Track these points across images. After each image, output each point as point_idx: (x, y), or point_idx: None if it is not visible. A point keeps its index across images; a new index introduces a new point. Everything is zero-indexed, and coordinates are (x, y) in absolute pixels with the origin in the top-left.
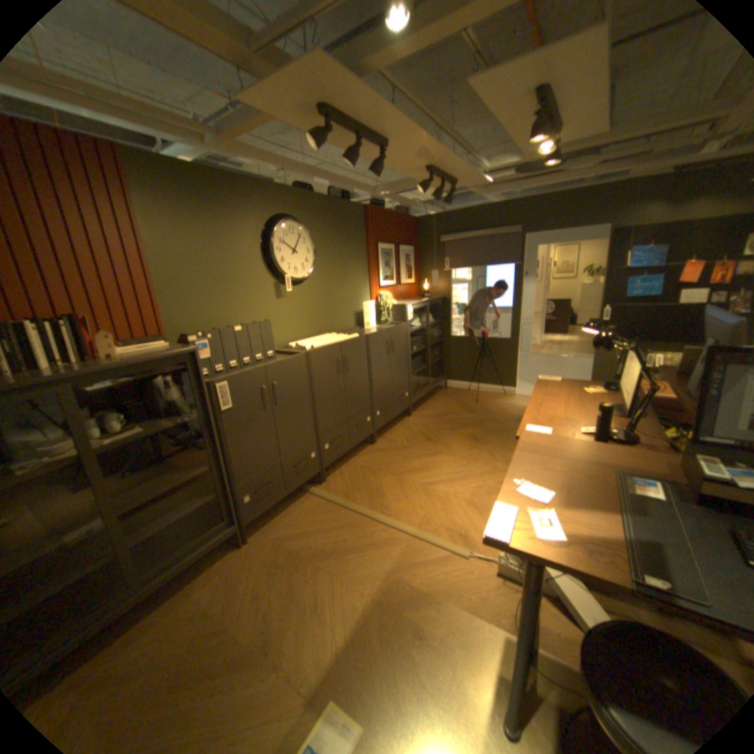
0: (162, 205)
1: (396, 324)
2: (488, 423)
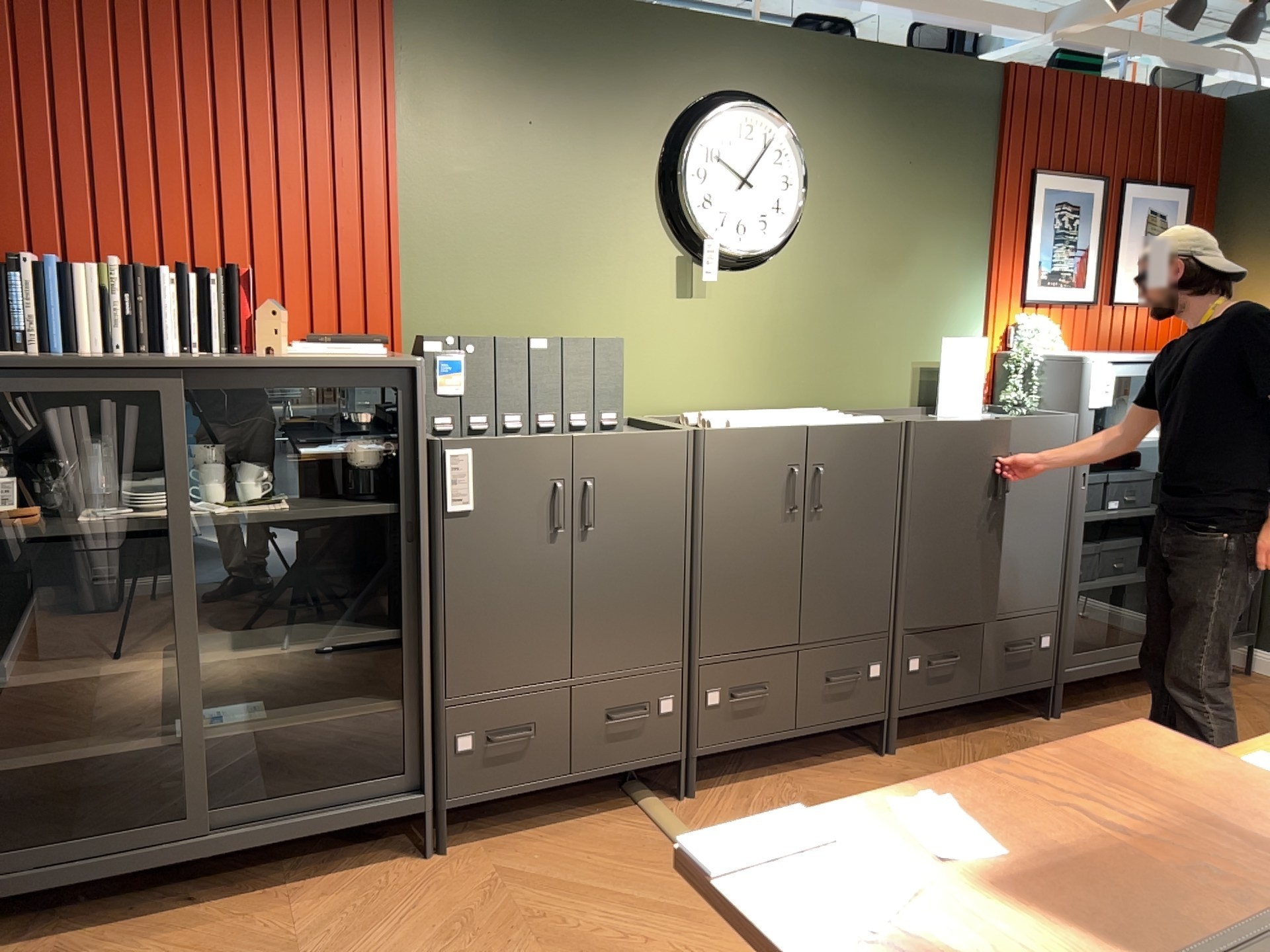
0: (451, 74)
1: (1046, 414)
2: None
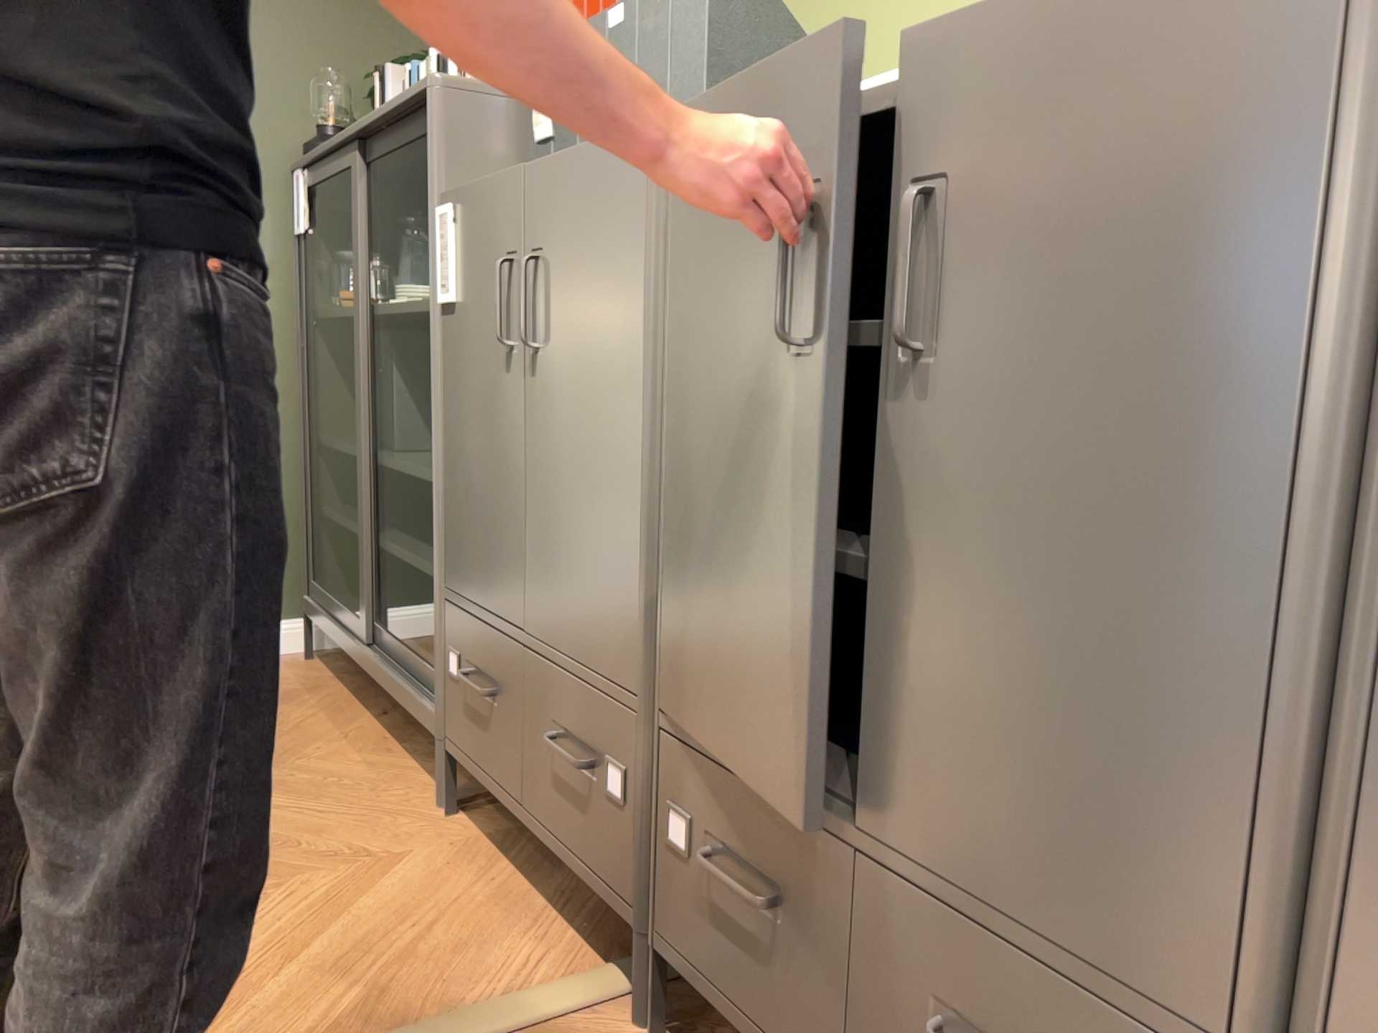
0: None
1: None
2: None
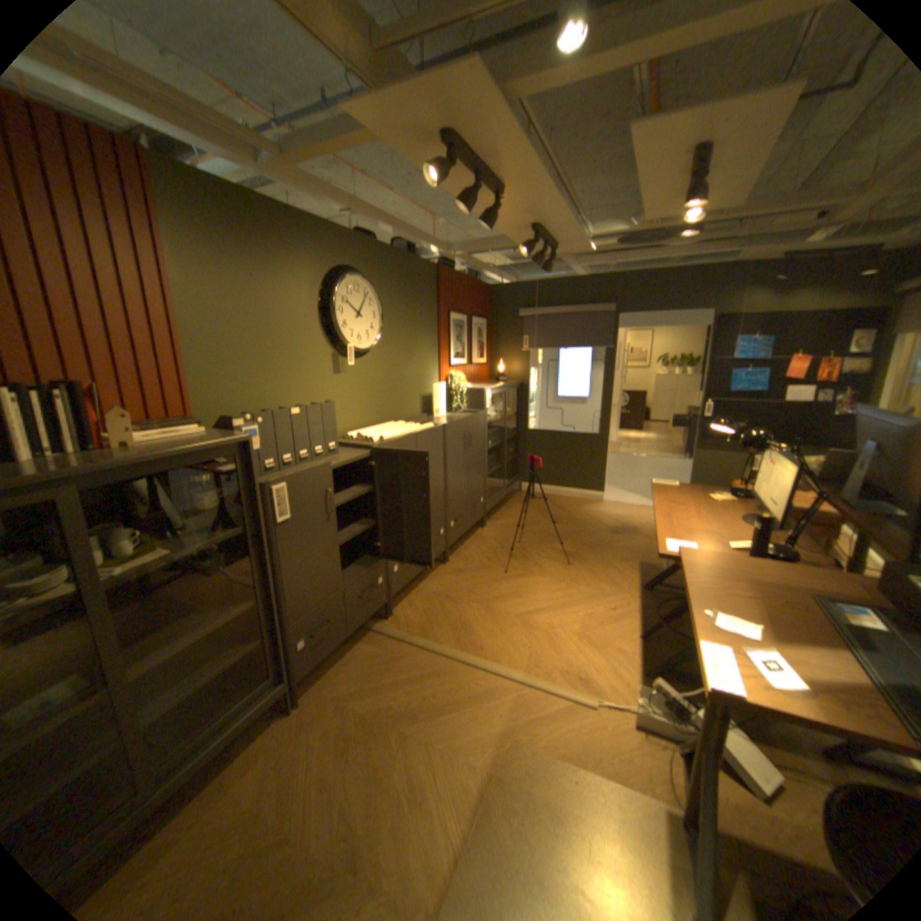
0: (198, 237)
1: (470, 412)
2: (579, 534)
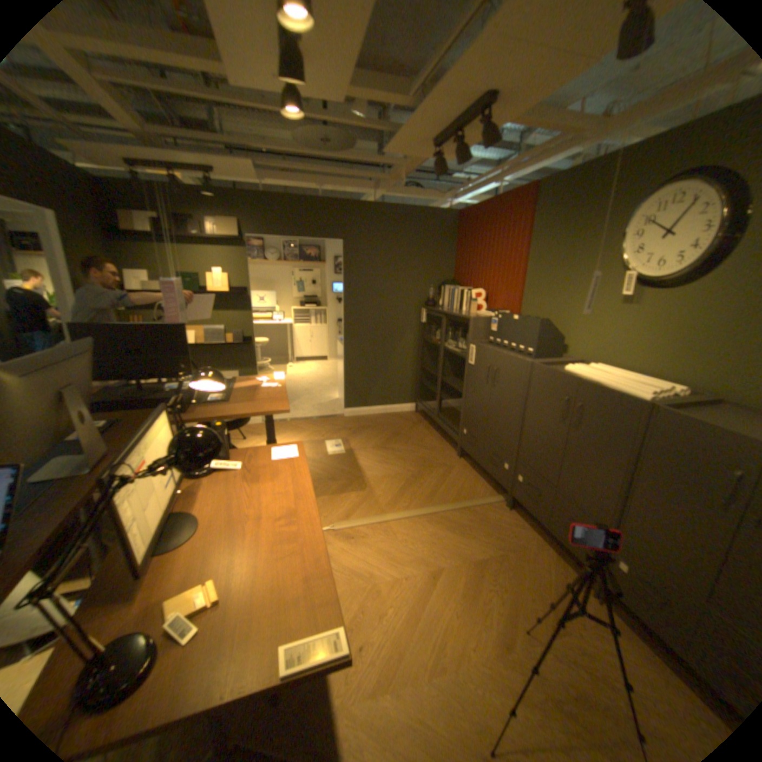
0: (549, 214)
1: None
2: None
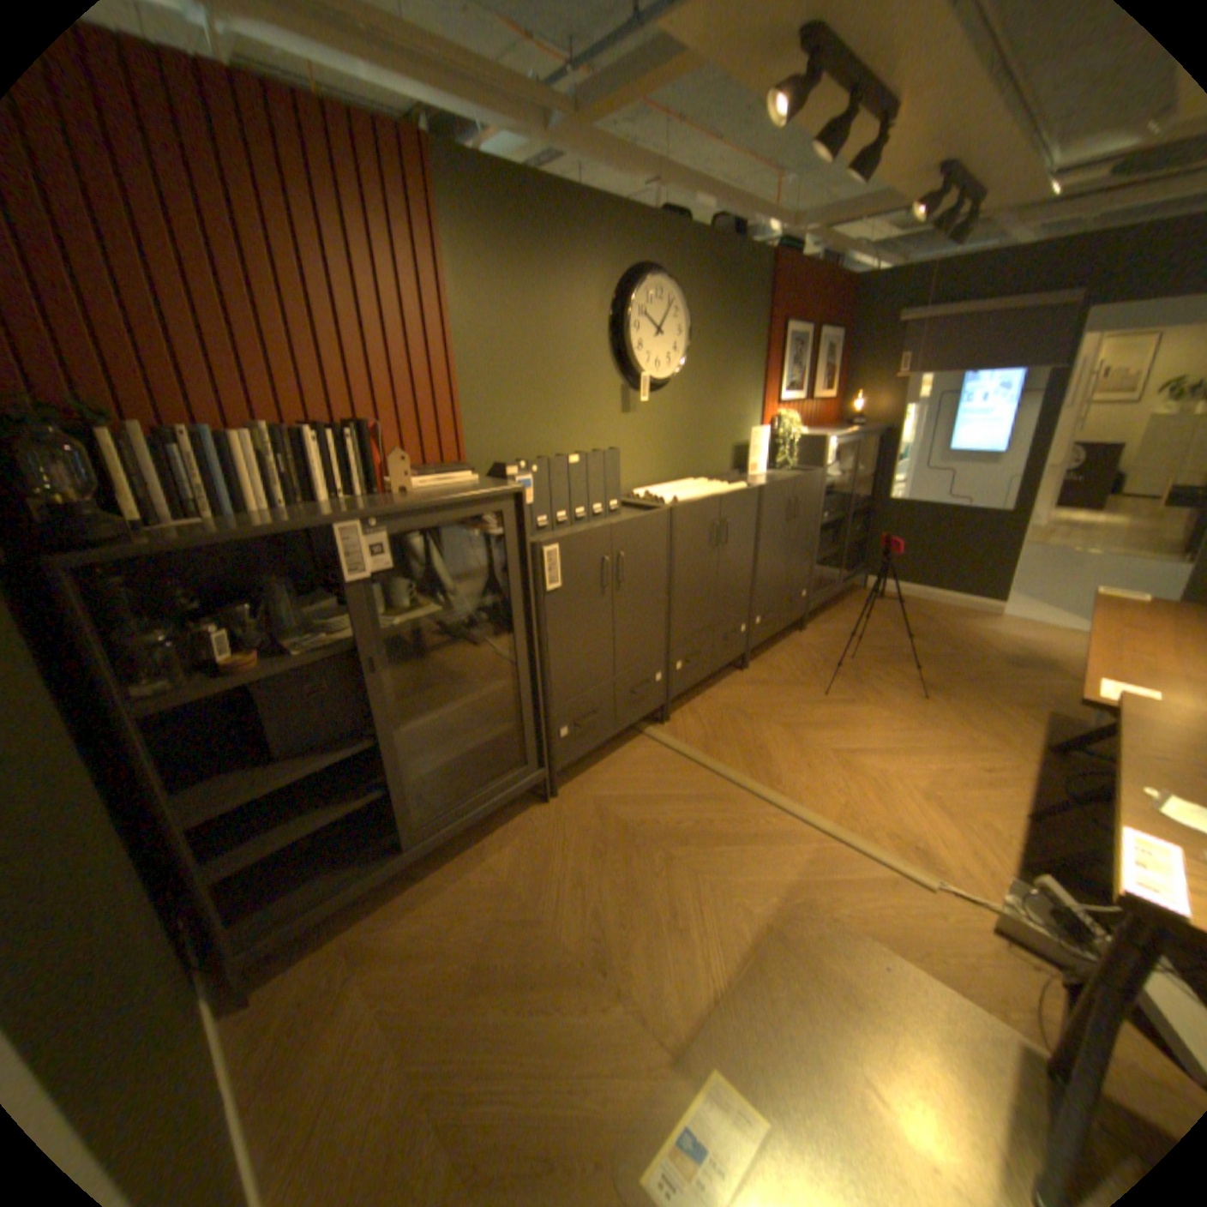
0: (477, 243)
1: (802, 469)
2: (952, 659)
